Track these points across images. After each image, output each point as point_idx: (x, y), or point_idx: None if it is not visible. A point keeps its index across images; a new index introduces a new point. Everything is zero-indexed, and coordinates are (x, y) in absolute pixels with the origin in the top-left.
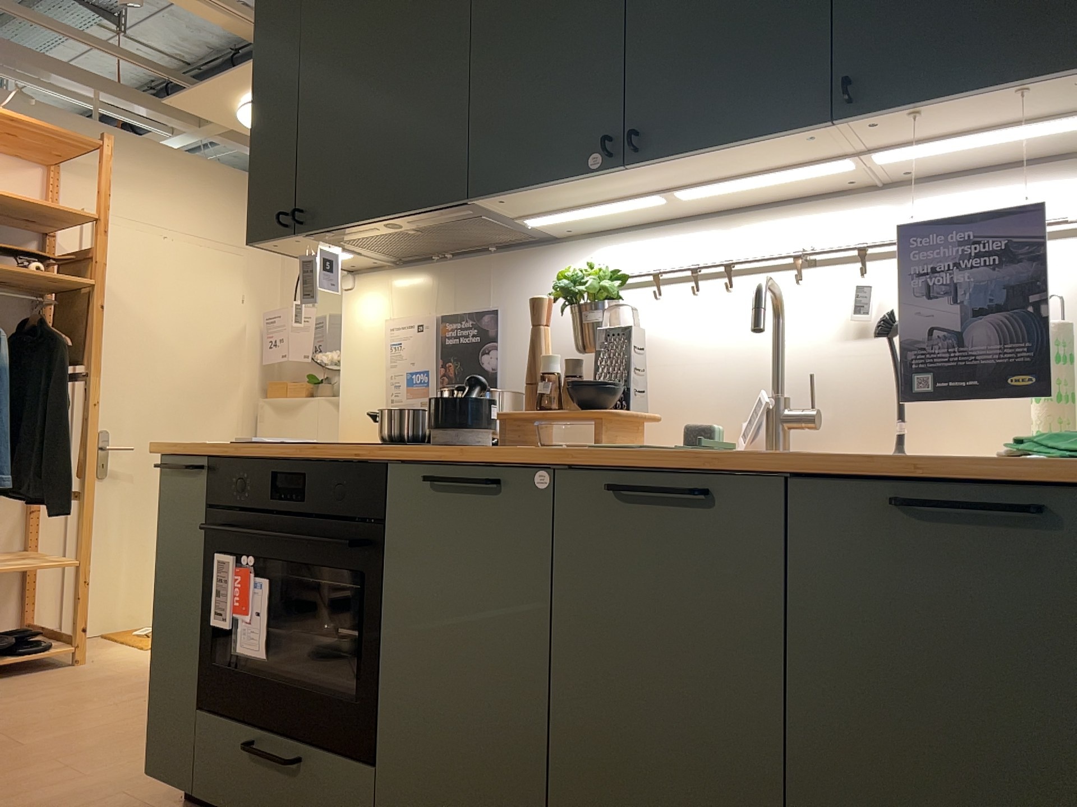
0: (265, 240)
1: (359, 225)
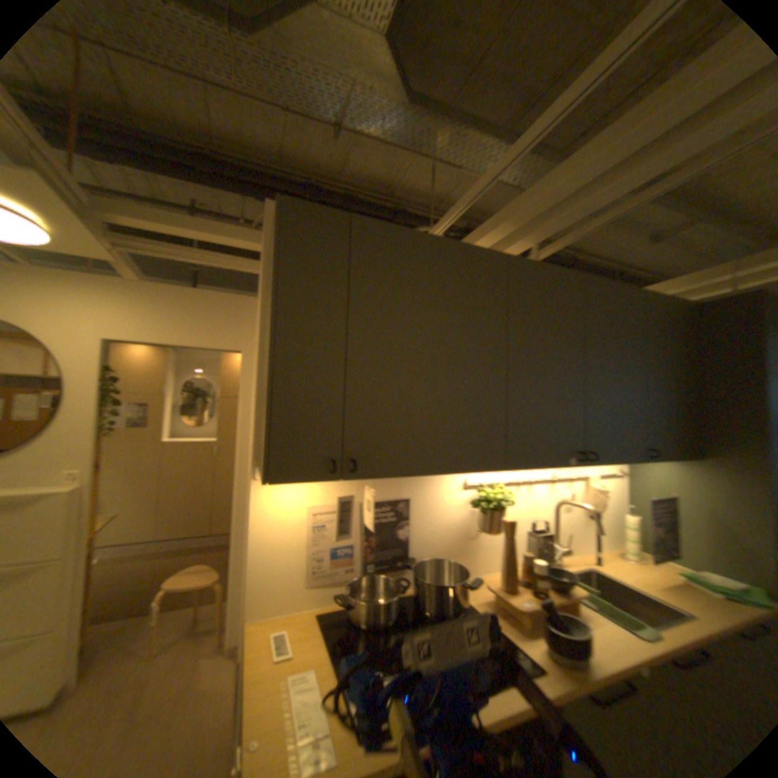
0: (289, 480)
1: (406, 476)
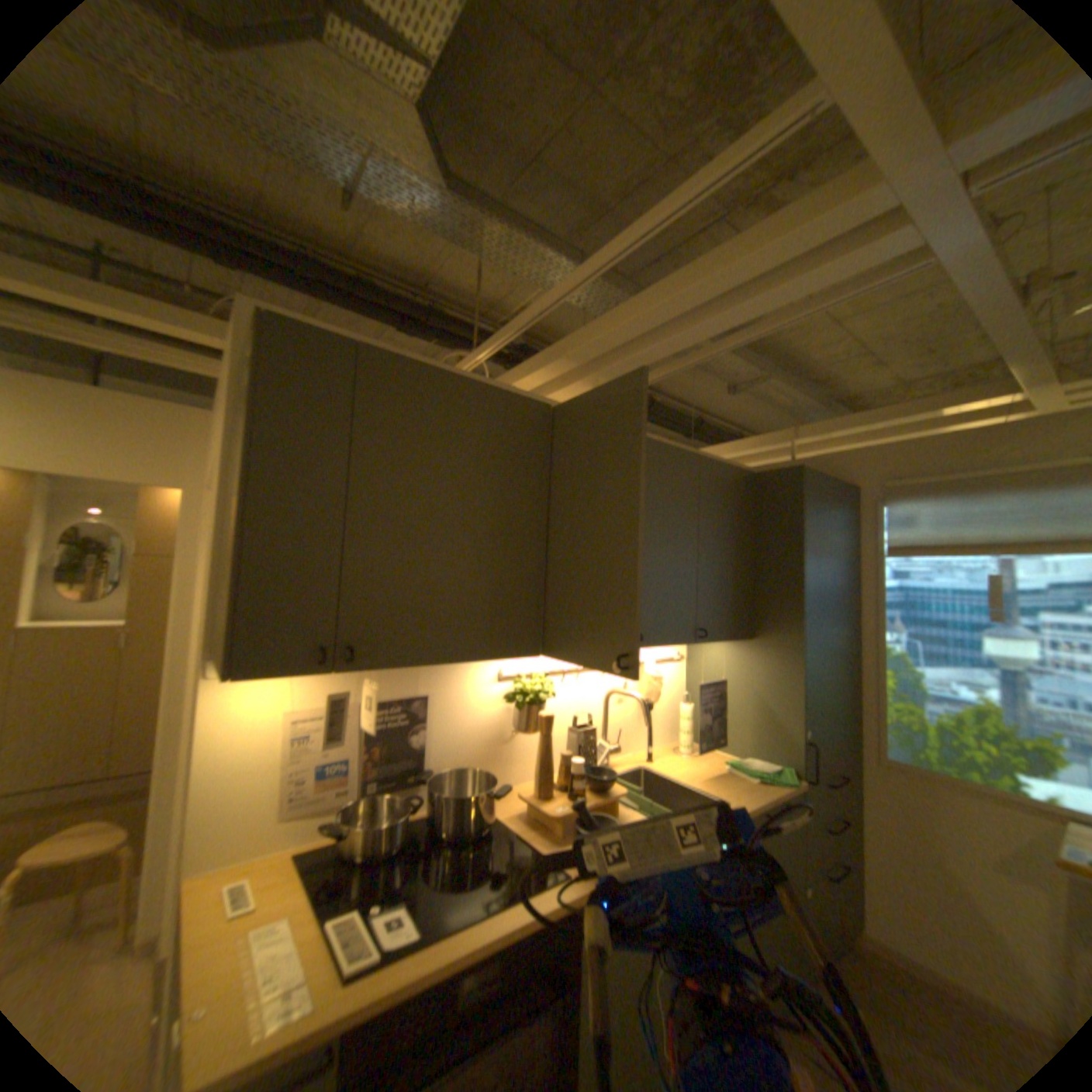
0: (261, 674)
1: (419, 664)
